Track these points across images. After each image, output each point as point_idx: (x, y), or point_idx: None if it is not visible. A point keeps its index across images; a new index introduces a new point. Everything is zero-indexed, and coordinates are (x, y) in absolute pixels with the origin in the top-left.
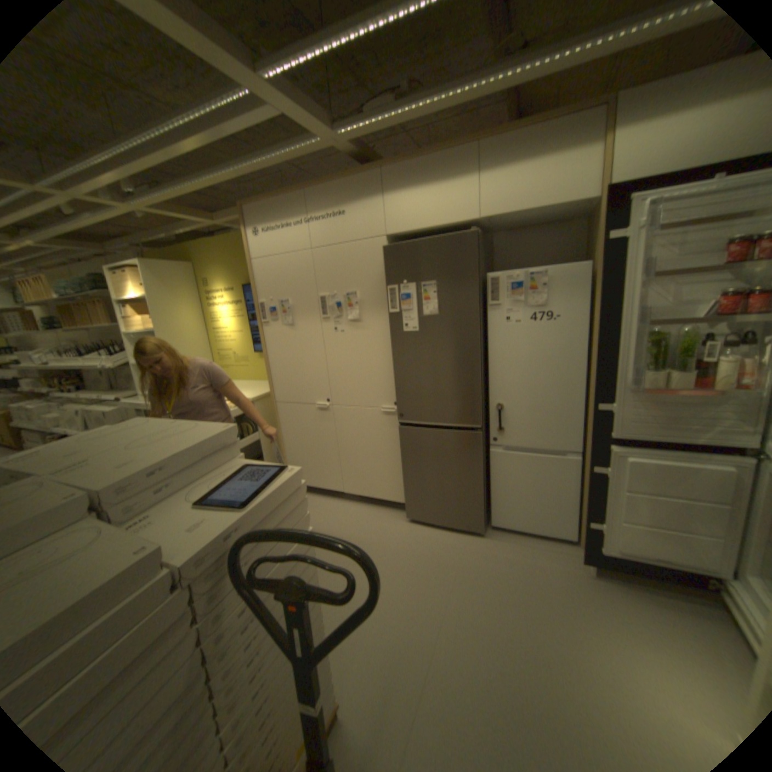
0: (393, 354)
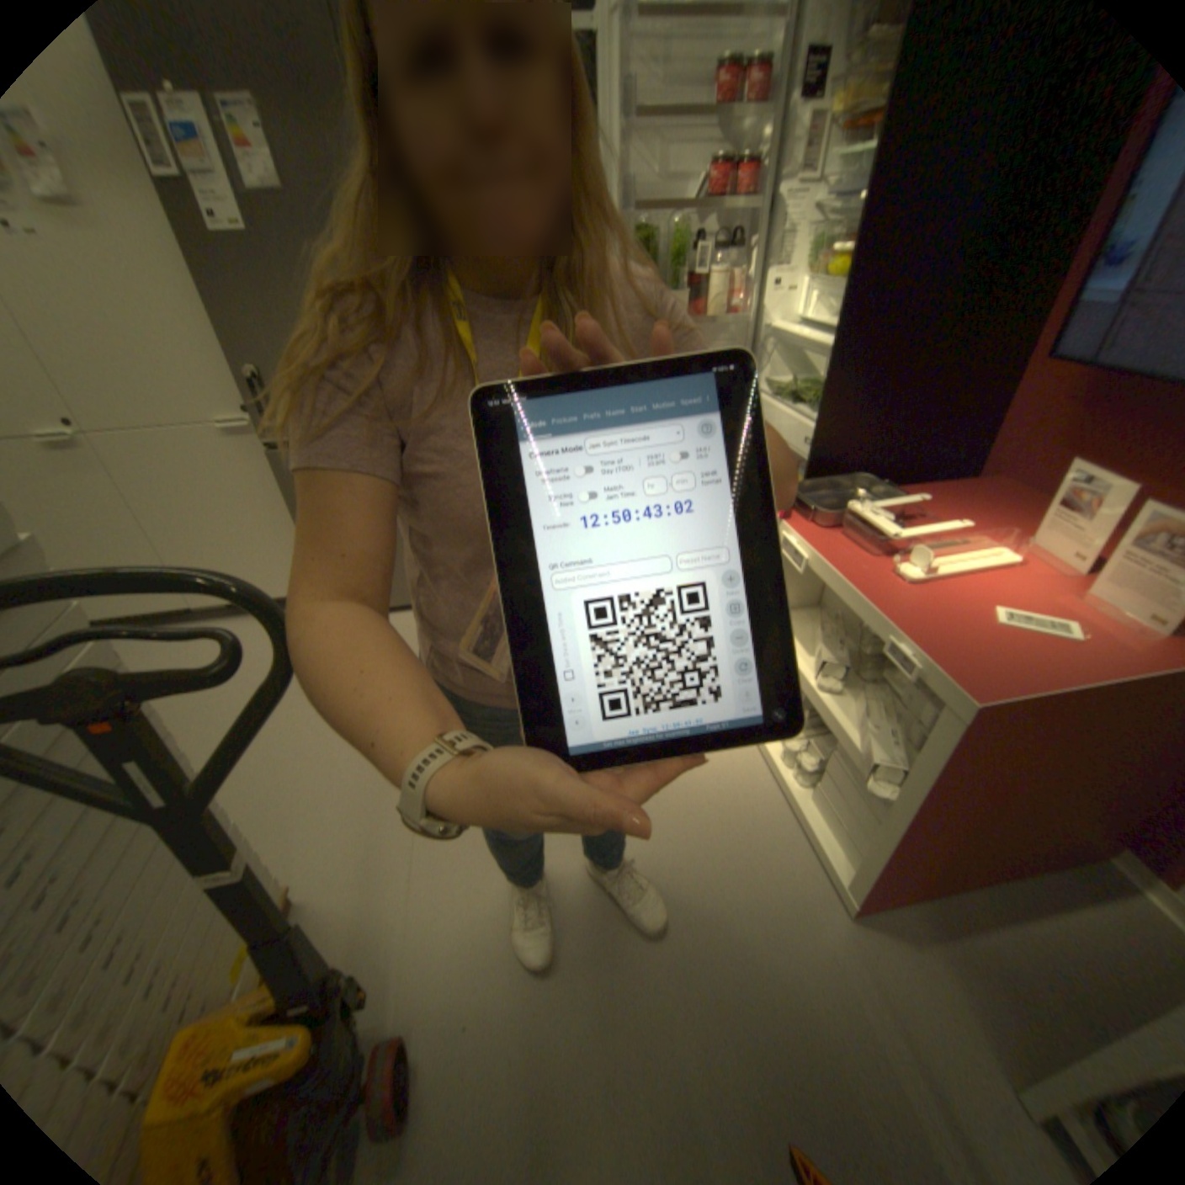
0: (202, 295)
